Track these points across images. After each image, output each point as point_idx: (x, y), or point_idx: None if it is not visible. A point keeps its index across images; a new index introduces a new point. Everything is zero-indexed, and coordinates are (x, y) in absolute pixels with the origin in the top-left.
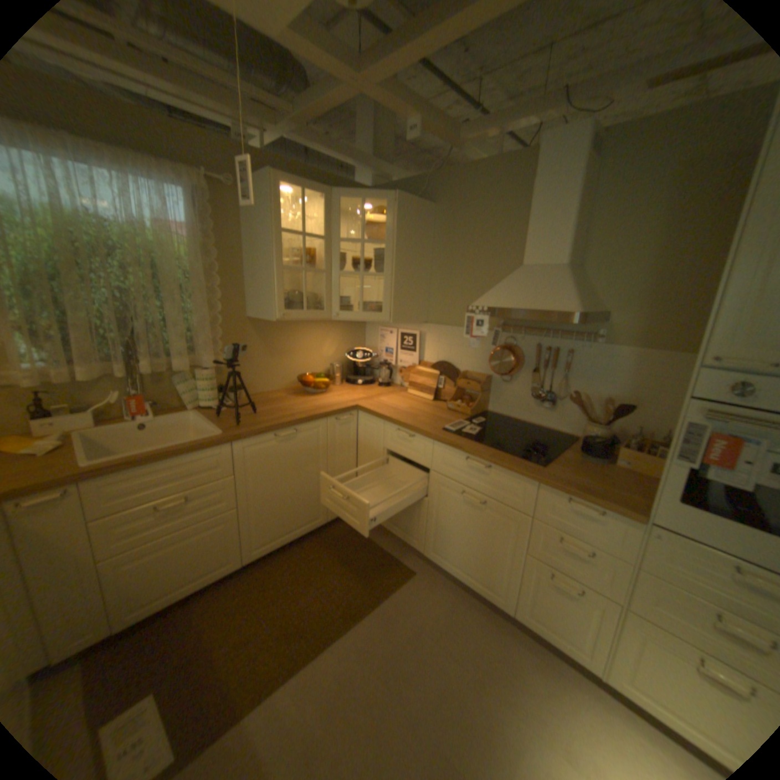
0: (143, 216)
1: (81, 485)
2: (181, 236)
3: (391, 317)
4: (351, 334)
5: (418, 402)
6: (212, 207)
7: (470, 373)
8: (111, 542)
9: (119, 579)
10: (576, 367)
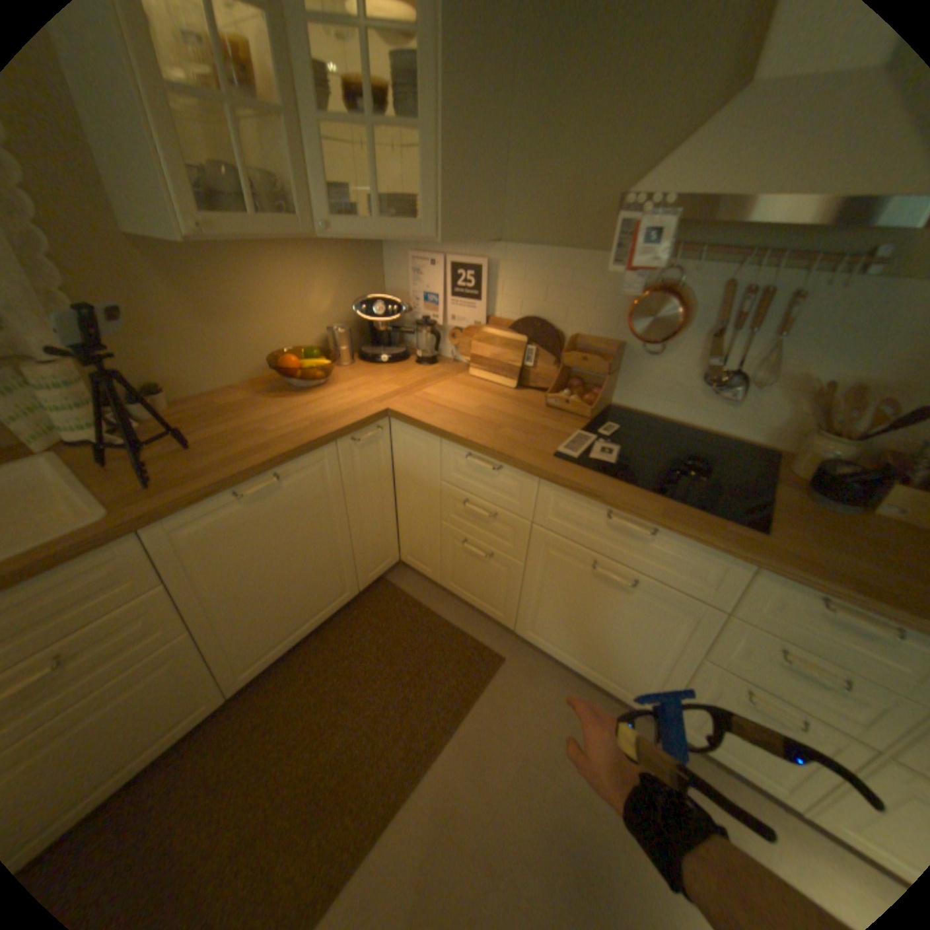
0: None
1: None
2: None
3: (438, 228)
4: (358, 267)
5: (493, 394)
6: None
7: (584, 338)
8: None
9: None
10: (805, 325)
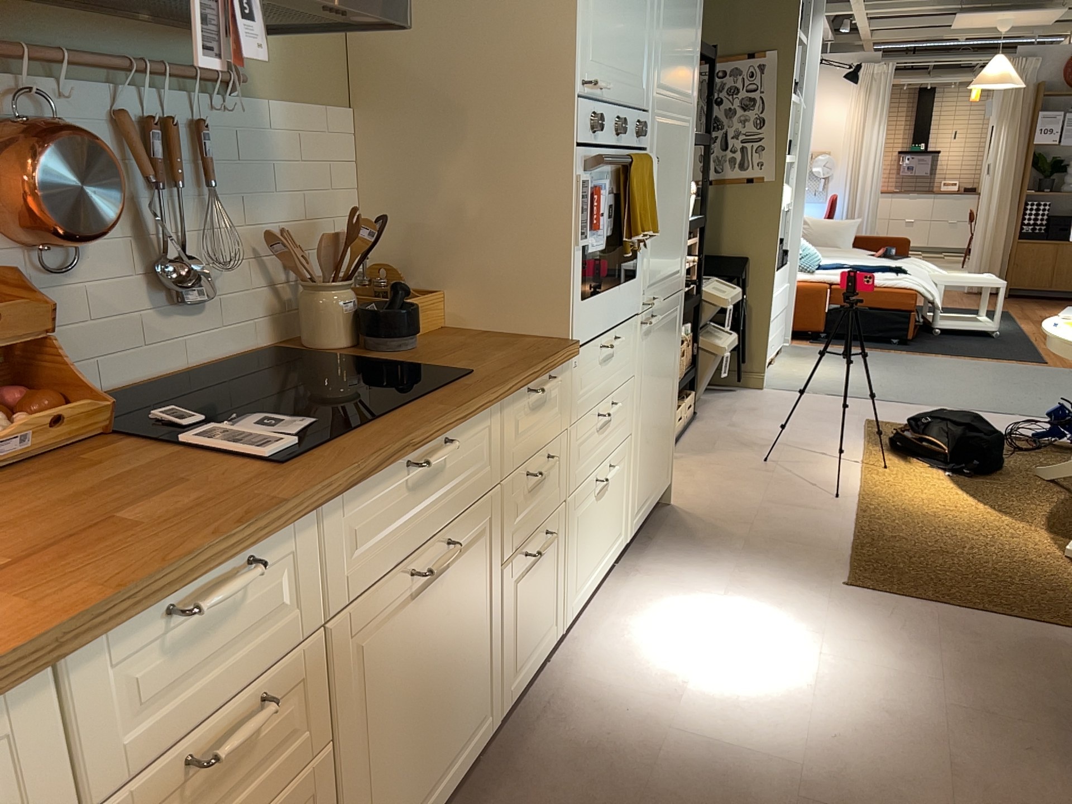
0: None
1: None
2: None
3: None
4: None
5: None
6: None
7: None
8: None
9: None
10: (216, 171)
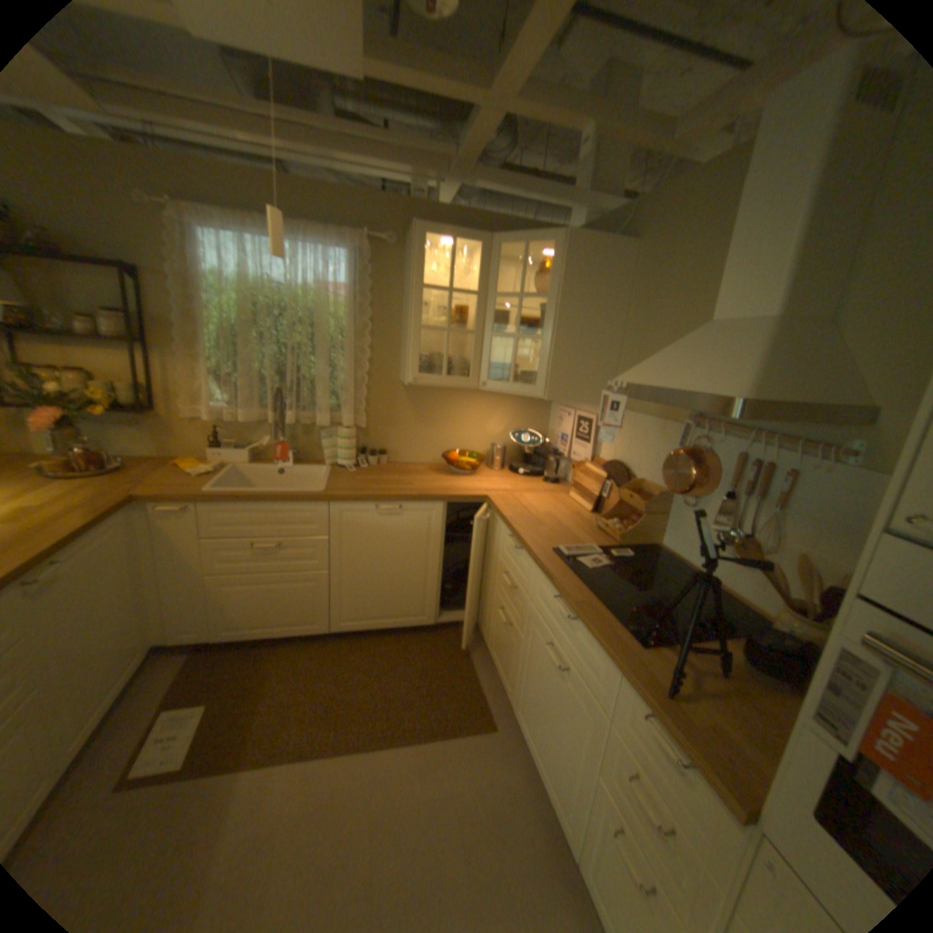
0: (313, 279)
1: (199, 506)
2: (343, 298)
3: (547, 393)
4: (529, 413)
5: (569, 512)
6: (378, 267)
7: (648, 486)
8: (215, 562)
9: (218, 597)
10: (802, 506)
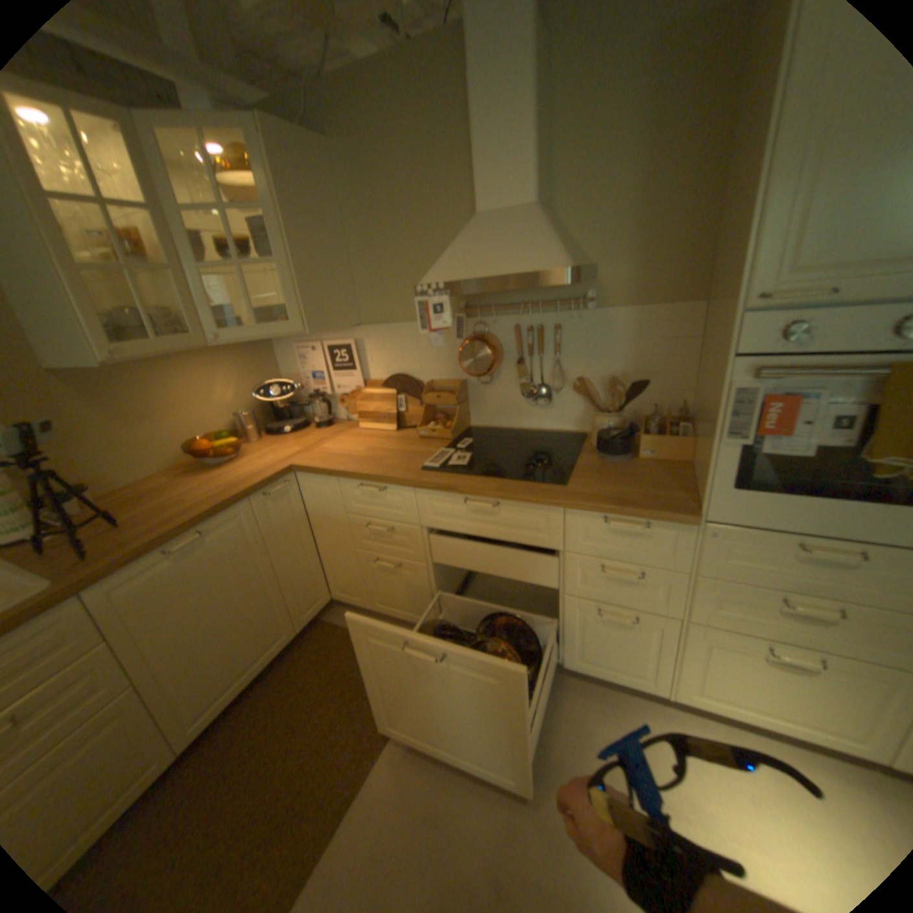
0: None
1: None
2: None
3: (305, 324)
4: (254, 362)
5: (379, 438)
6: None
7: (438, 382)
8: None
9: None
10: (568, 346)
